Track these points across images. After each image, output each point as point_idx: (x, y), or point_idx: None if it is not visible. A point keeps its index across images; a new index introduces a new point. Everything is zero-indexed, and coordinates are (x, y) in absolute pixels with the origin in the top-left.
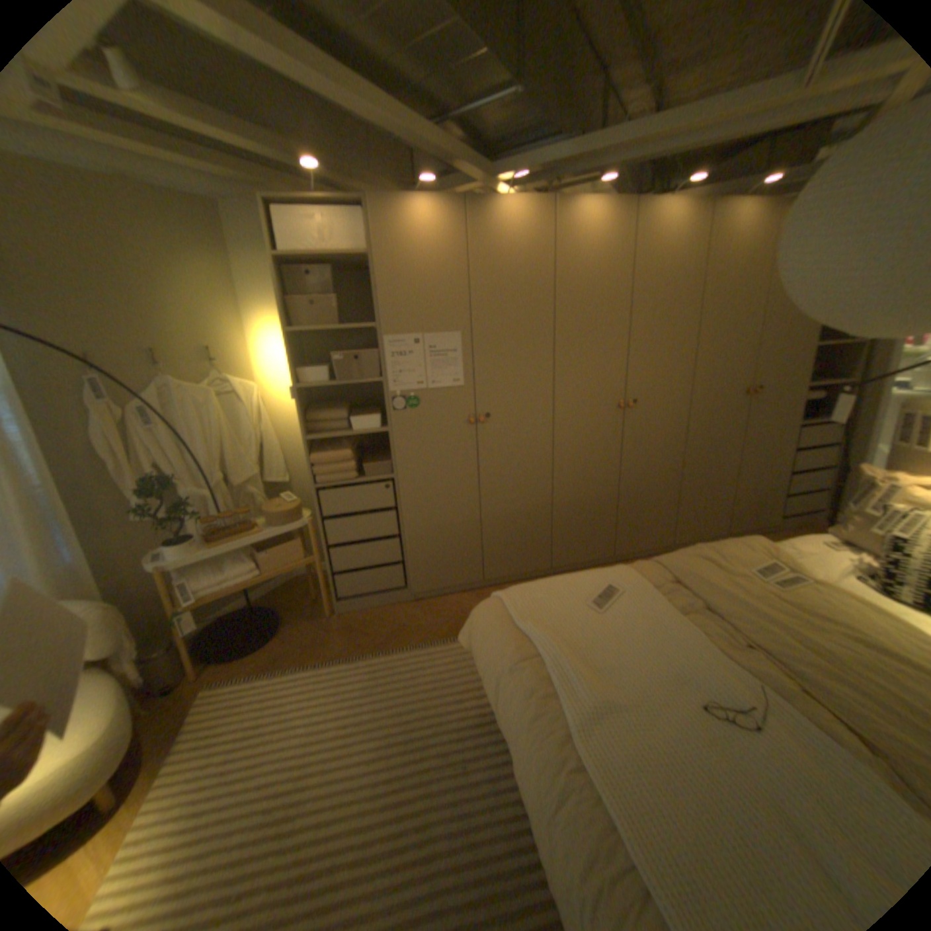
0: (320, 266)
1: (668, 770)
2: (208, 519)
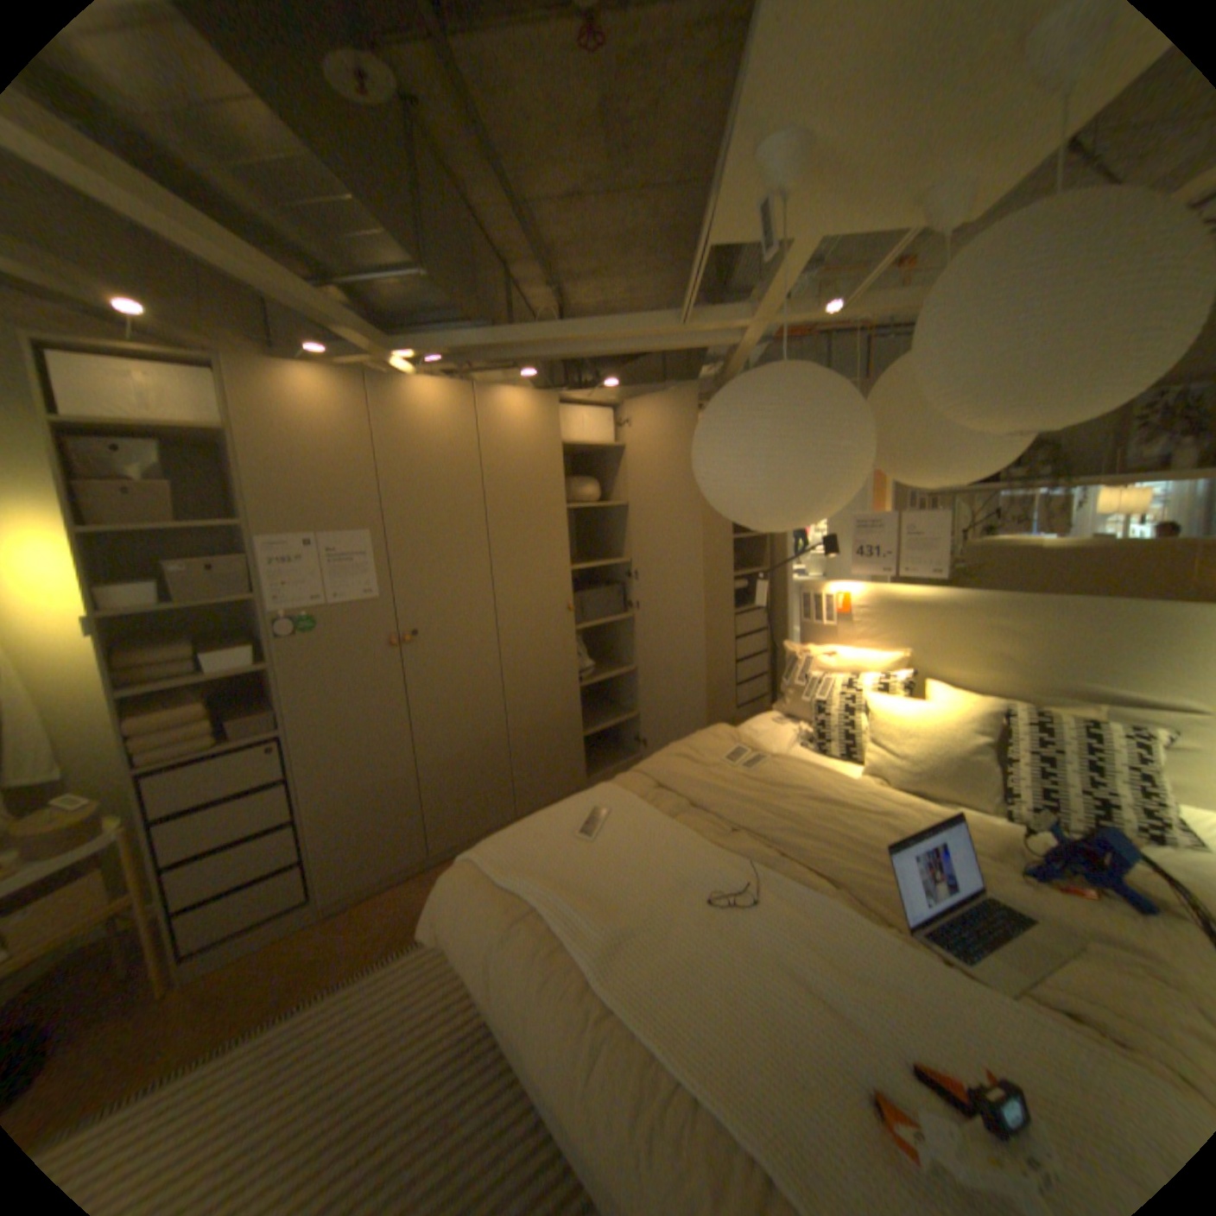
0: (136, 440)
1: (689, 974)
2: None
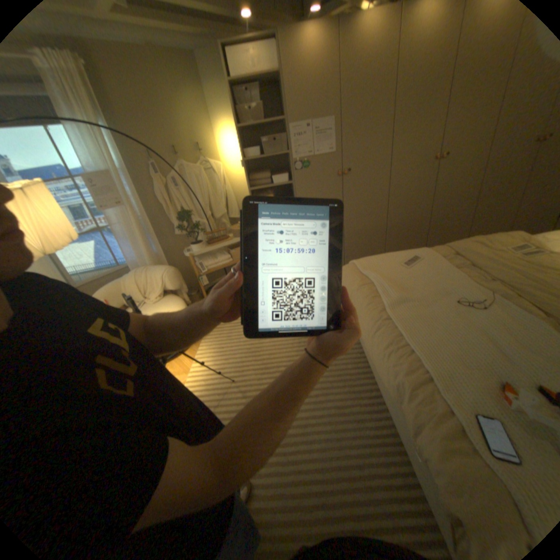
0: (251, 84)
1: (432, 320)
2: (208, 233)
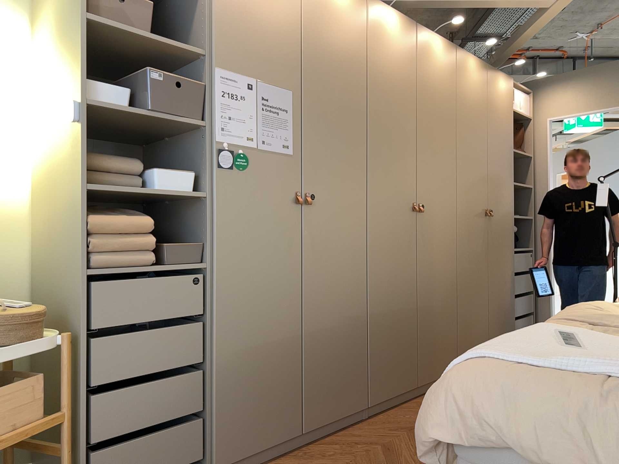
0: None
1: None
2: None
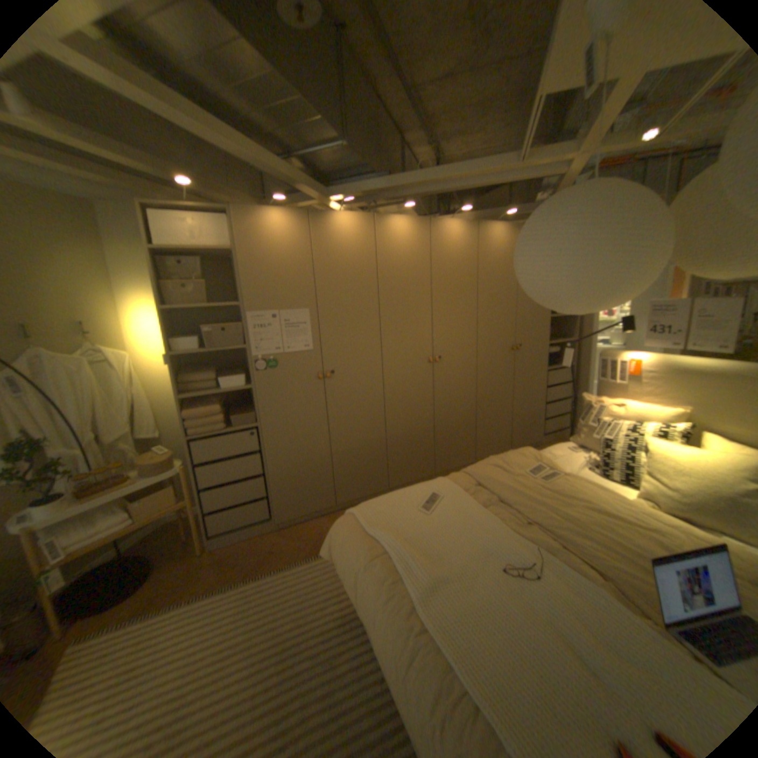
0: (190, 257)
1: (484, 618)
2: (80, 477)
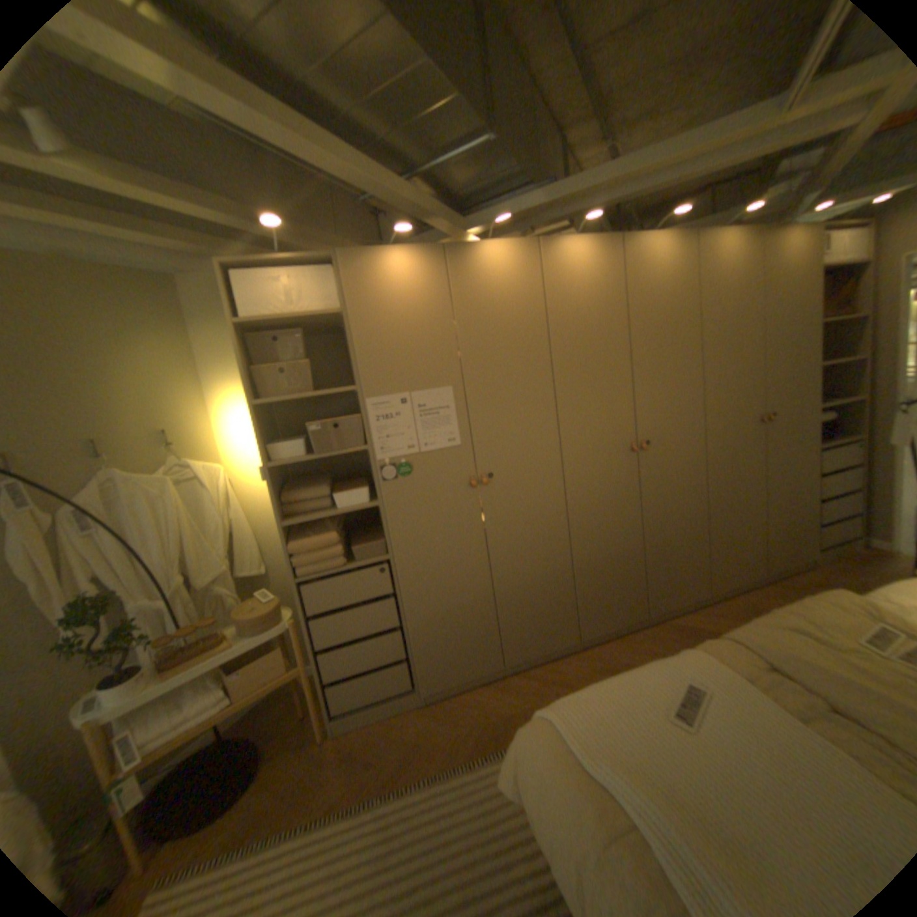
0: (291, 331)
1: None
2: (164, 639)
